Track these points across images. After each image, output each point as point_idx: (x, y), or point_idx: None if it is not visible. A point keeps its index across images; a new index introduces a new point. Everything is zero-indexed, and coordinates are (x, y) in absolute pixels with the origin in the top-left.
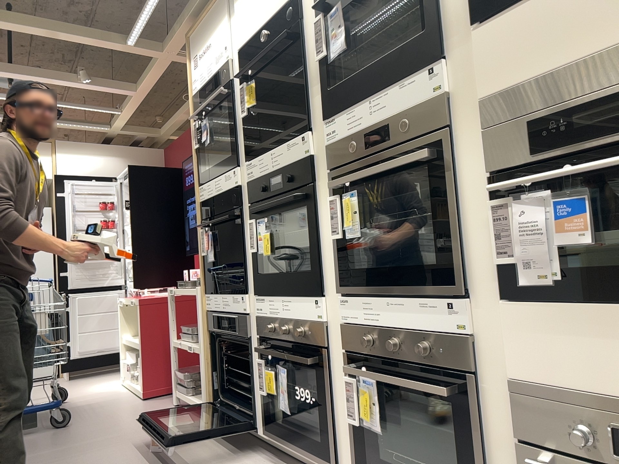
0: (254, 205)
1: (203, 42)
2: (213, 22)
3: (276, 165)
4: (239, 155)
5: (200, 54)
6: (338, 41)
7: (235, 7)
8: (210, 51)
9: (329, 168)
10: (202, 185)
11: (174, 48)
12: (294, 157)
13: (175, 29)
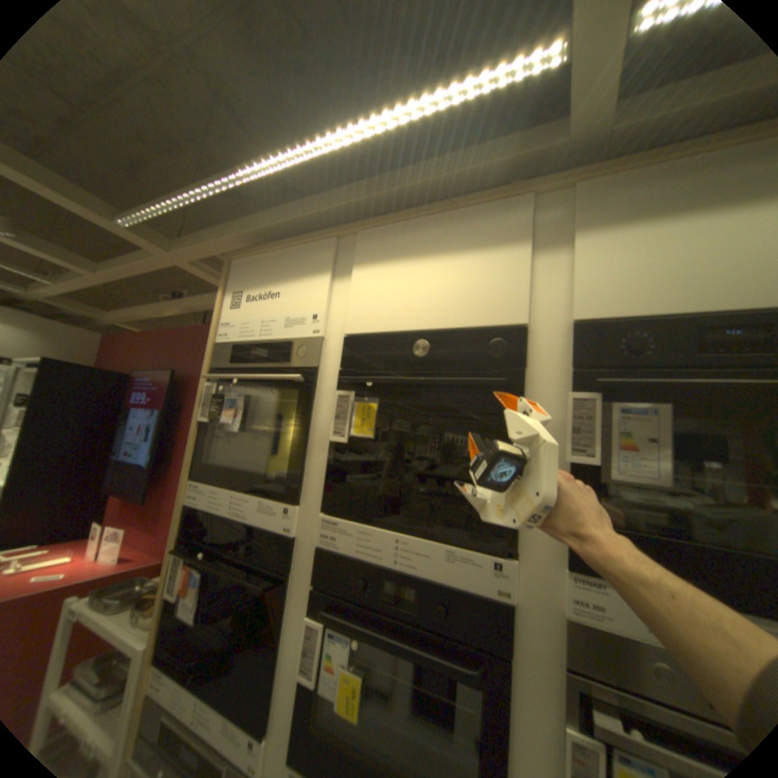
0: (328, 599)
1: (265, 282)
2: (295, 265)
3: (408, 569)
4: (304, 489)
5: (251, 295)
6: (652, 462)
7: (352, 268)
8: (276, 302)
9: (568, 663)
10: (196, 479)
11: (190, 255)
12: (464, 585)
13: (207, 236)
